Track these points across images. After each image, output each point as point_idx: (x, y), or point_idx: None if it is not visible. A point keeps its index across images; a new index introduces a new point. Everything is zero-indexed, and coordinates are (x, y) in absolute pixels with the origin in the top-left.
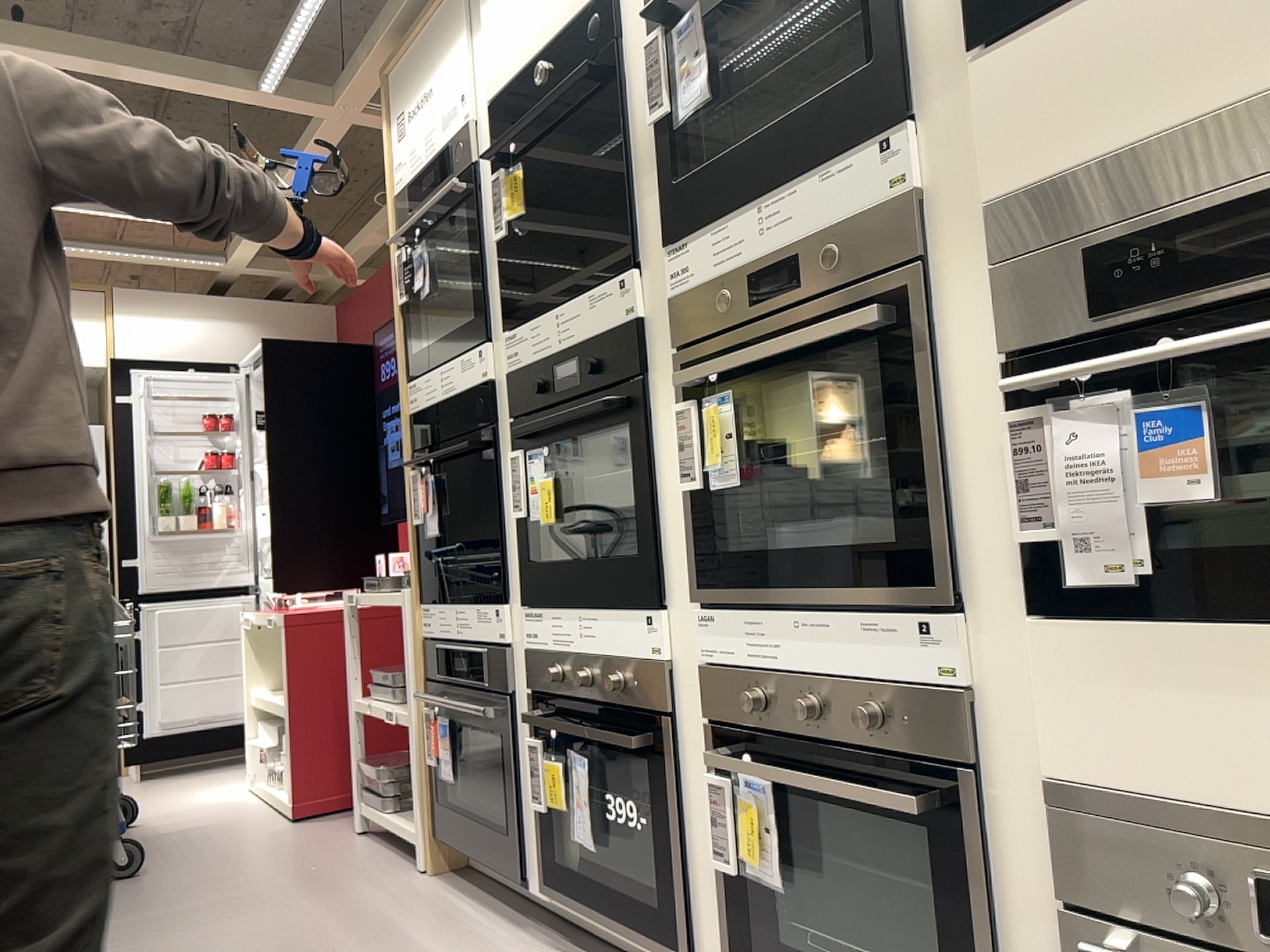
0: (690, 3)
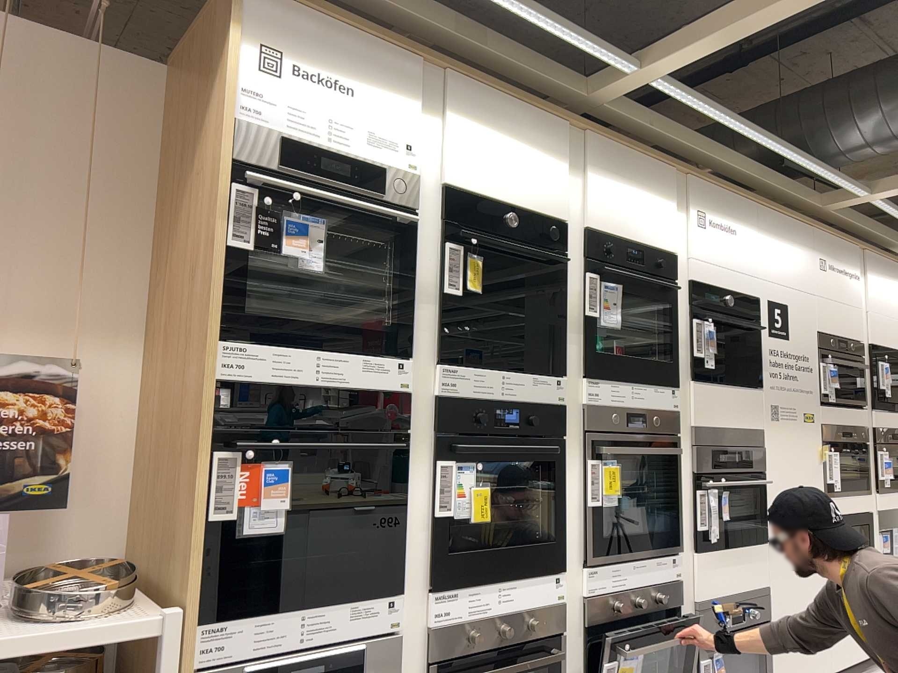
0: (604, 280)
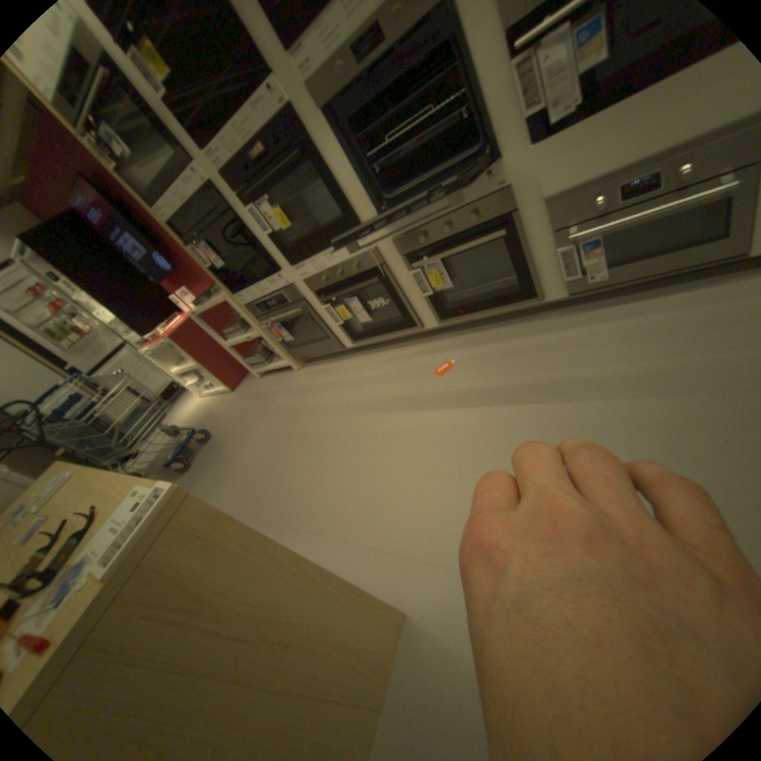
0: None
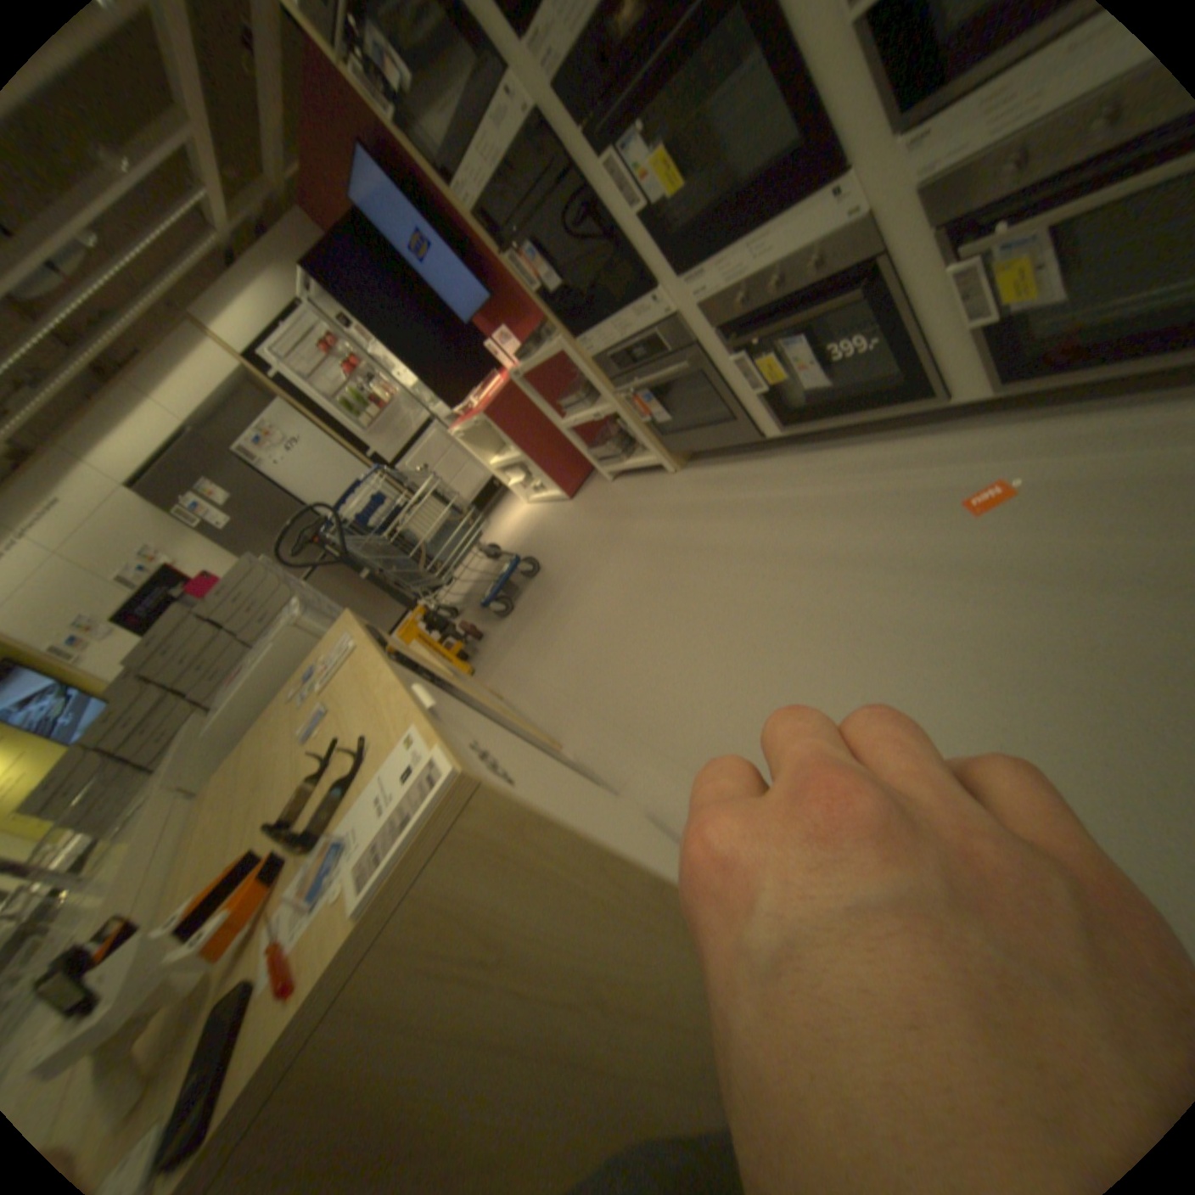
0: None
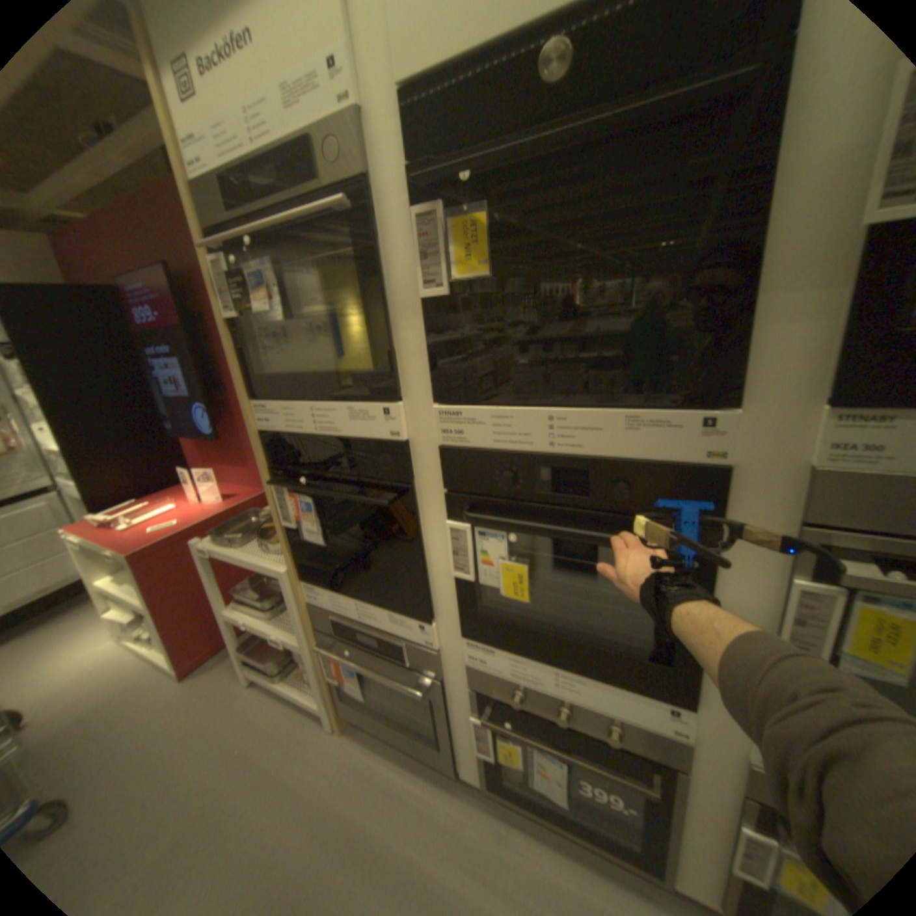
0: None
